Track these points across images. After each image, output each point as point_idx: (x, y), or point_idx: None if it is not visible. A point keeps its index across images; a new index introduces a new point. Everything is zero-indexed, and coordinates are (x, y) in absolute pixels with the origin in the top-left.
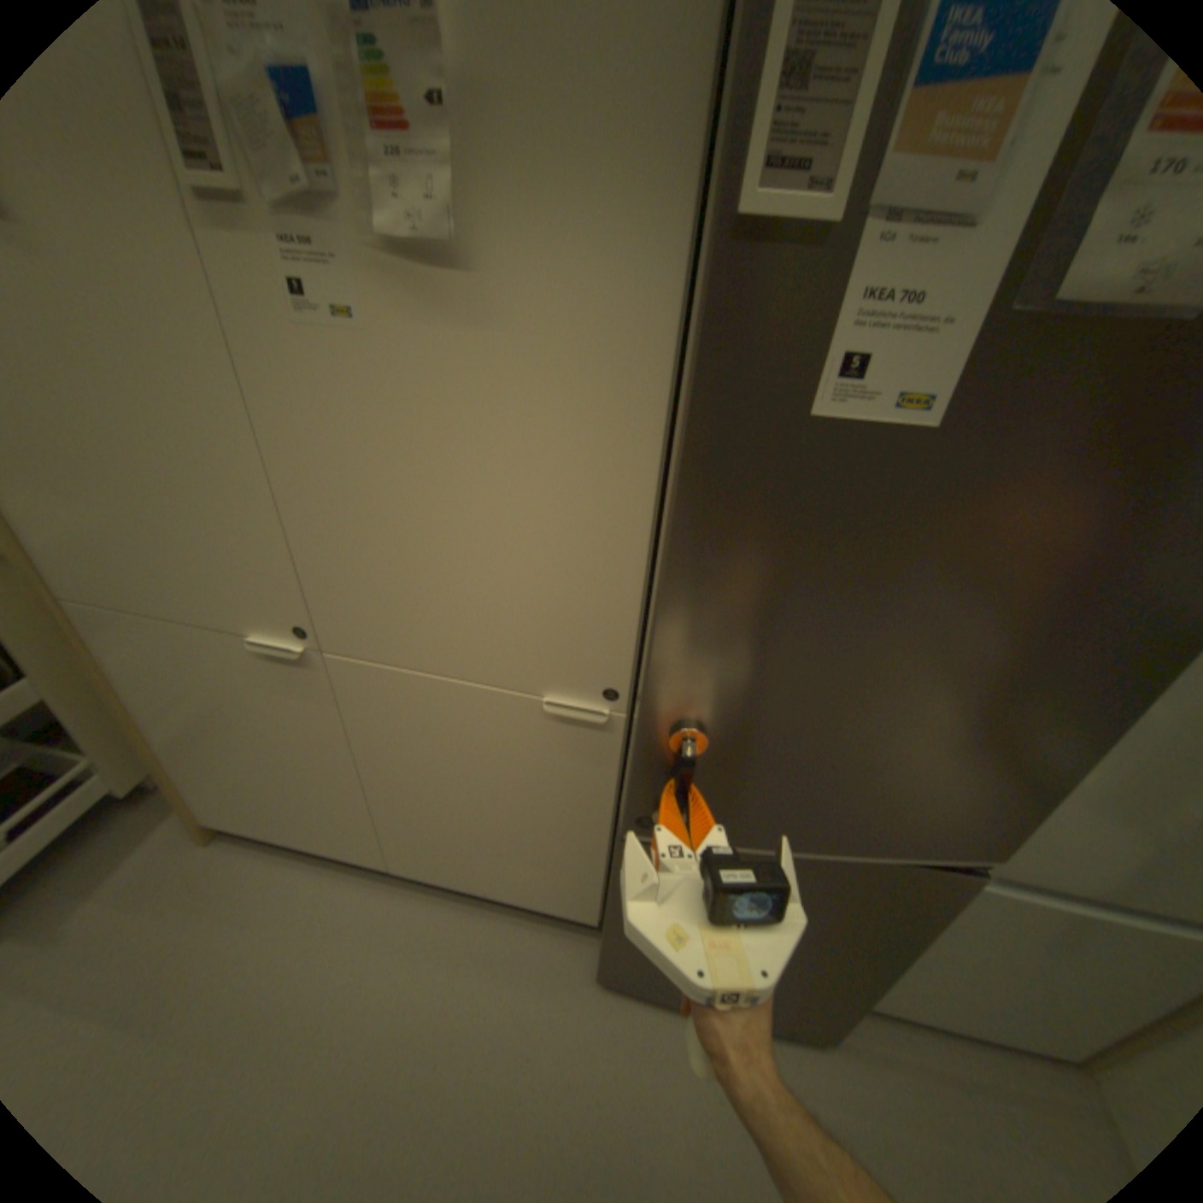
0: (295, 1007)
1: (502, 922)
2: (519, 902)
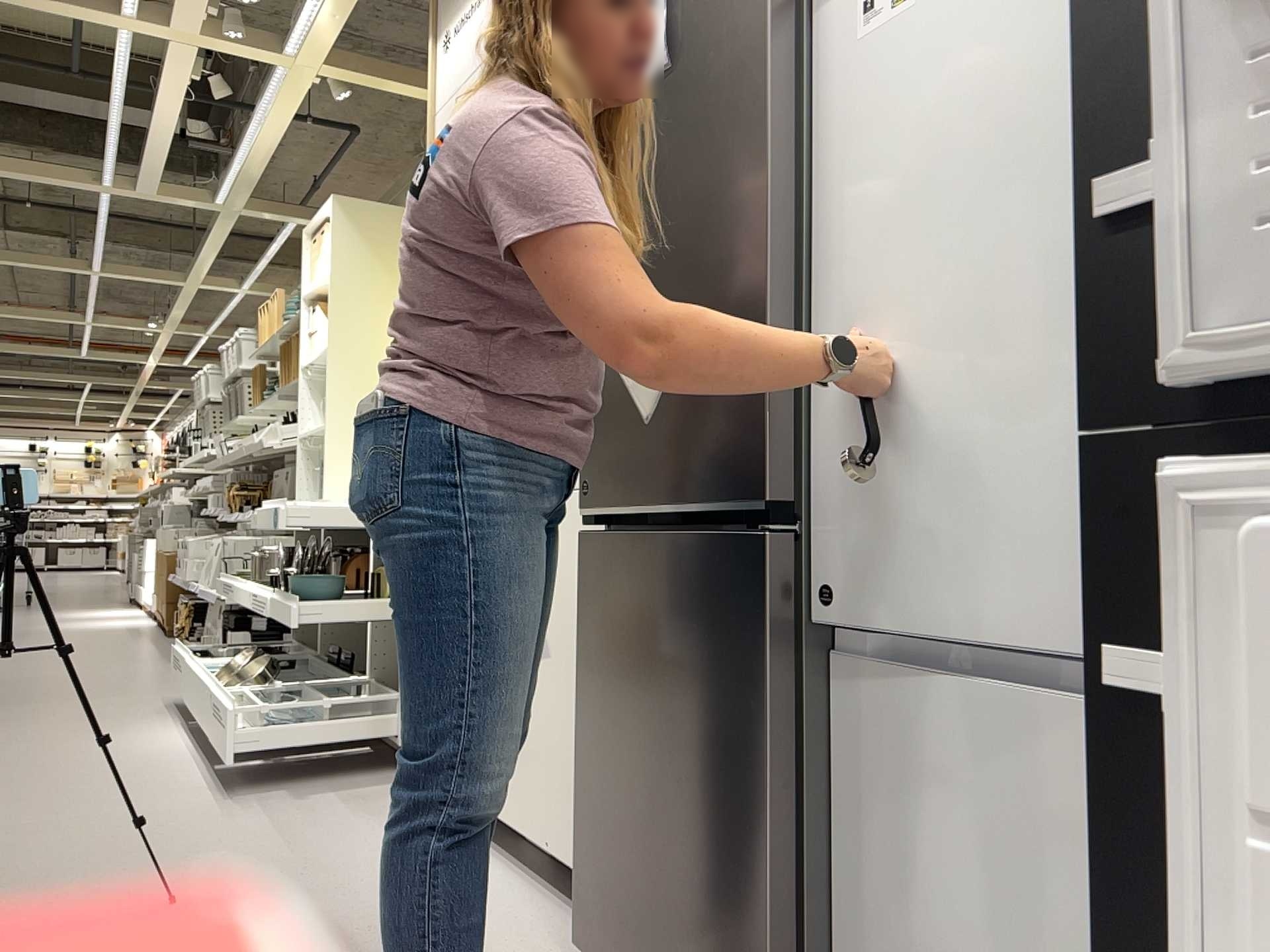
0: (362, 871)
1: (552, 907)
2: (567, 860)
